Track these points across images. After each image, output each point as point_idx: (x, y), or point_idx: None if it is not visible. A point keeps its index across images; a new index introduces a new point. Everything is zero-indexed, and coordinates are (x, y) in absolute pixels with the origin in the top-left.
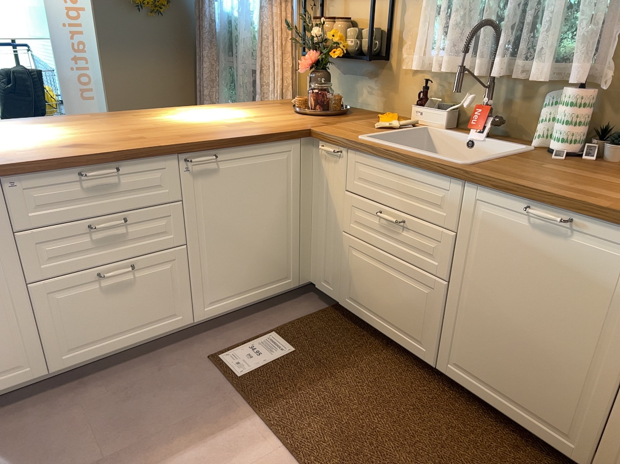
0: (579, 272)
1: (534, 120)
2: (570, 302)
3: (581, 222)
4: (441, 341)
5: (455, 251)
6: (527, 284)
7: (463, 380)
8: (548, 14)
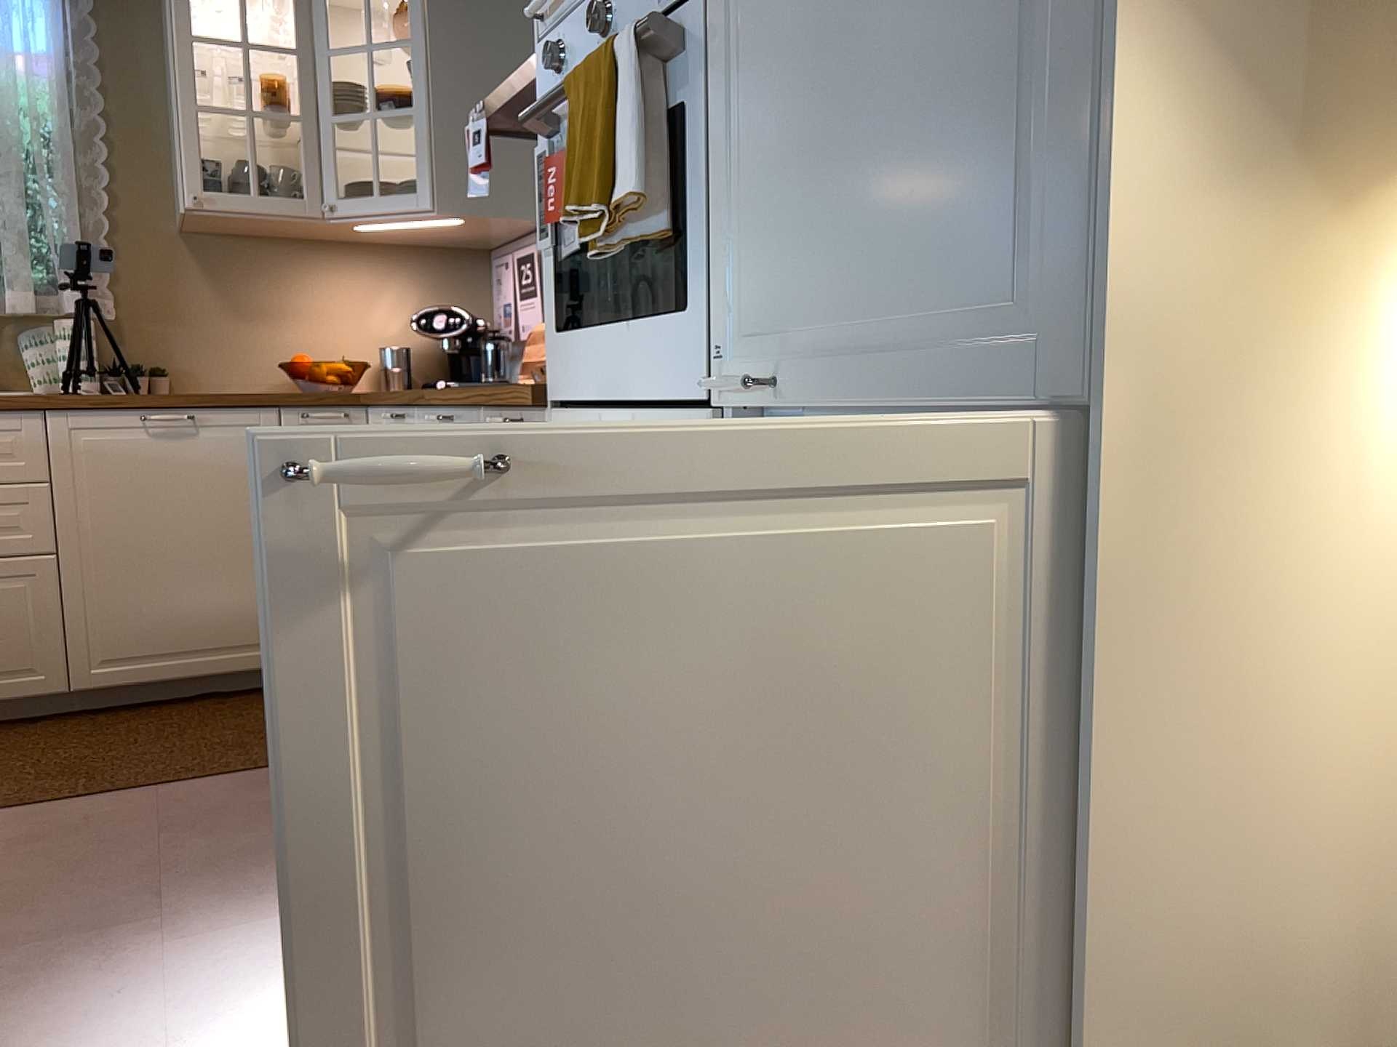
0: (216, 465)
1: (13, 369)
2: (219, 499)
3: (202, 415)
4: (67, 648)
5: (55, 507)
6: (169, 502)
7: (122, 676)
8: (8, 235)
